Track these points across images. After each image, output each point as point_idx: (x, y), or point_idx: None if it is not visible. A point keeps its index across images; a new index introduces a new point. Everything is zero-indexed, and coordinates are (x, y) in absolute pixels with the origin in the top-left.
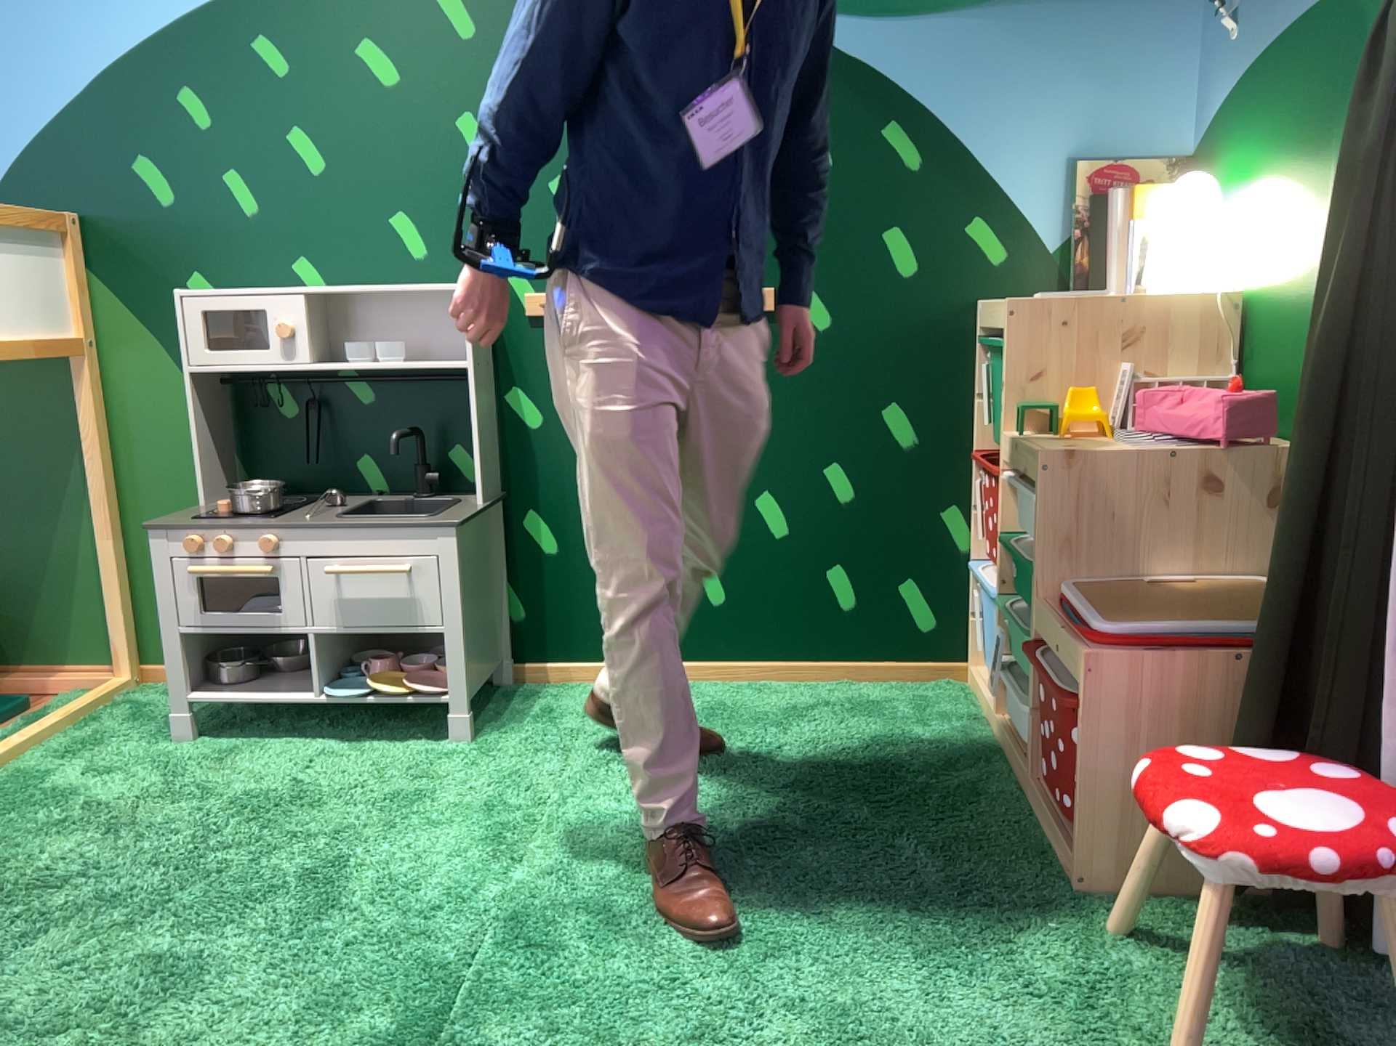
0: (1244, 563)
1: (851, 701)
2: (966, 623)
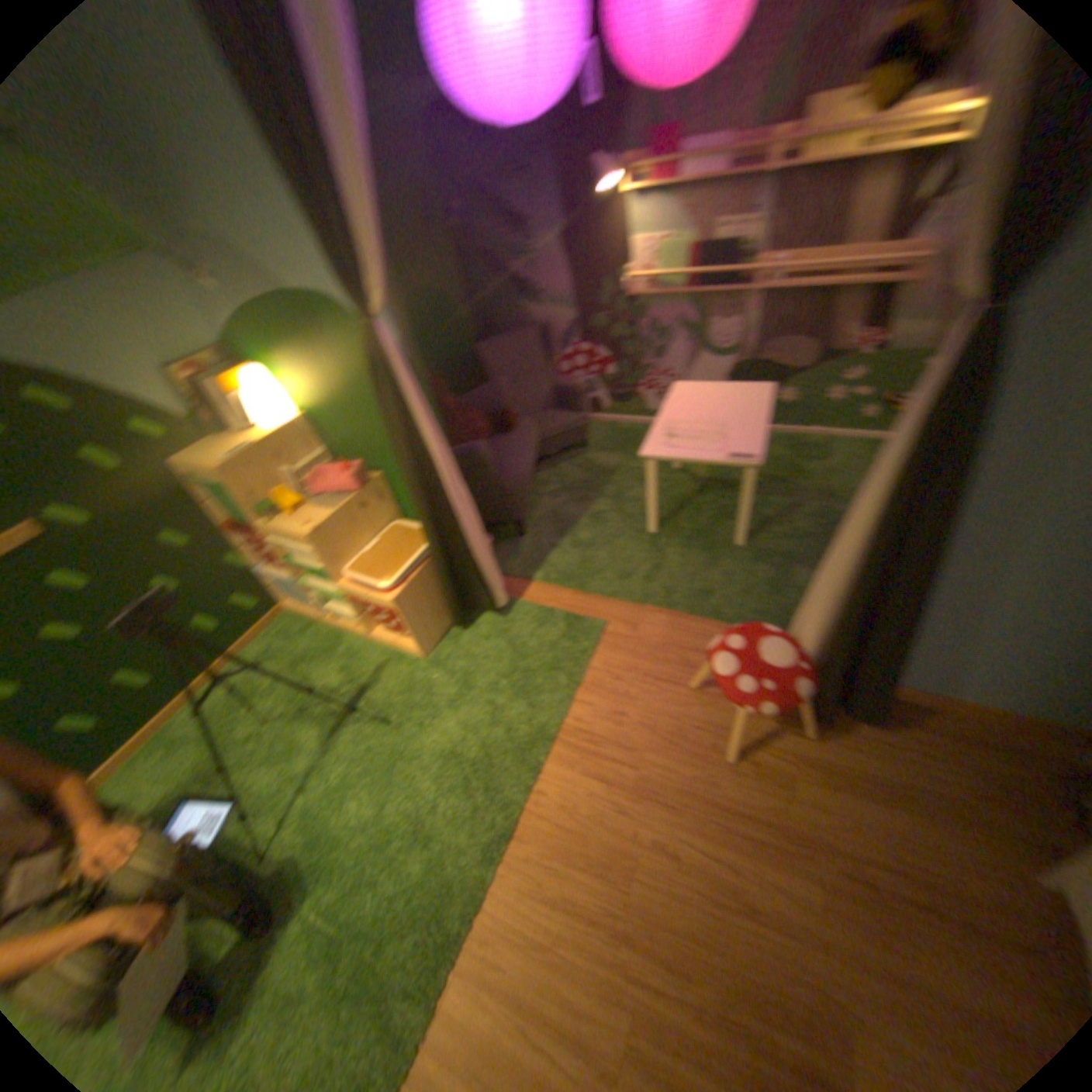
0: (382, 524)
1: (252, 663)
2: (266, 593)
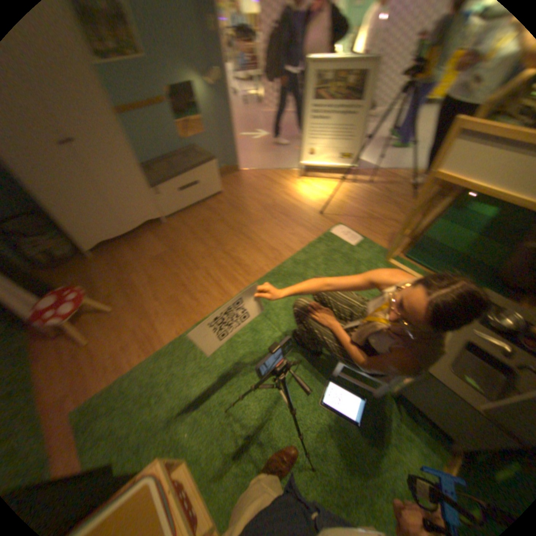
0: None
1: None
2: None
